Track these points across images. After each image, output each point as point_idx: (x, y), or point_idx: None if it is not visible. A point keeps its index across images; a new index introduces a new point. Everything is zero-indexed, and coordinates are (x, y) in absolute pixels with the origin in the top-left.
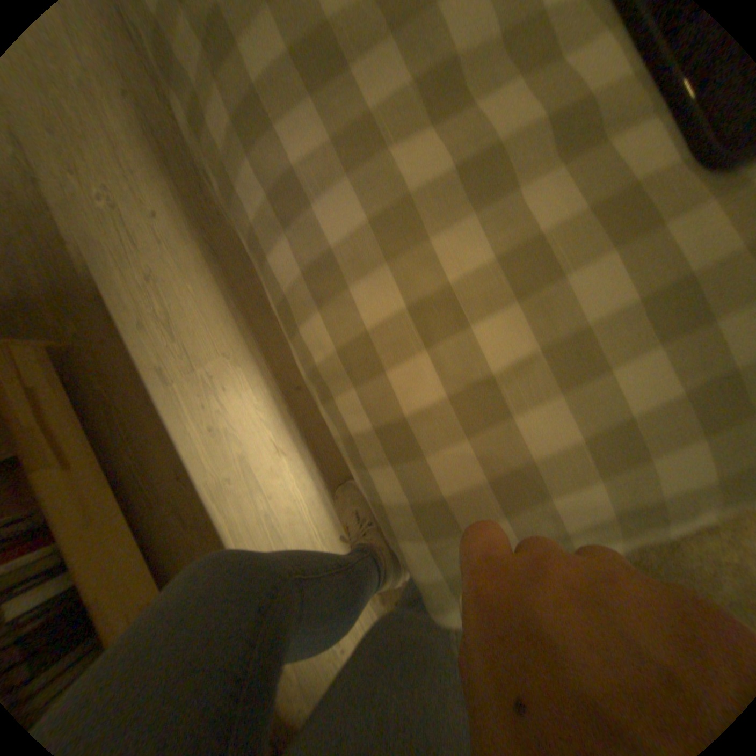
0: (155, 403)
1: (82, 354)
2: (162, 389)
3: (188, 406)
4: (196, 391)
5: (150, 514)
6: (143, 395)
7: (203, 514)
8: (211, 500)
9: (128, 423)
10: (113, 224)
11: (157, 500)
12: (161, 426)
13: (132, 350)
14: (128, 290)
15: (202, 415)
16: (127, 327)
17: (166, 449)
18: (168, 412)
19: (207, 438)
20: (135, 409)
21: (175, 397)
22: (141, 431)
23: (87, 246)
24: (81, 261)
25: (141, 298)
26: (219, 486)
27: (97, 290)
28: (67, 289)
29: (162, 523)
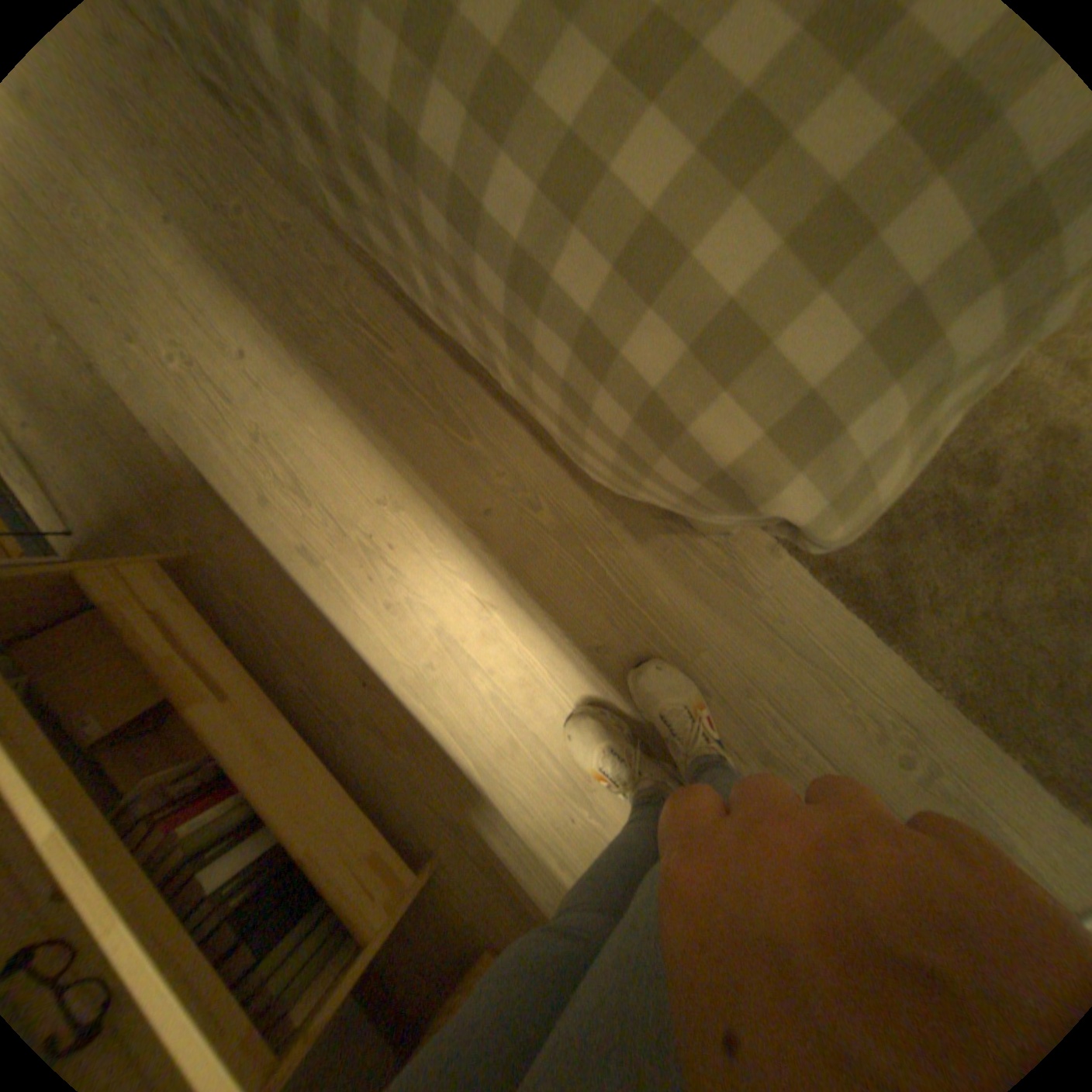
0: (310, 594)
1: (204, 561)
2: (314, 572)
3: (353, 584)
4: (357, 561)
5: (342, 743)
6: (291, 588)
7: (411, 722)
8: (416, 700)
9: (284, 631)
10: (198, 385)
11: (347, 721)
12: (325, 622)
13: (263, 535)
14: (238, 461)
15: (373, 590)
16: (249, 508)
17: (340, 650)
18: (329, 600)
19: (389, 618)
20: (287, 610)
21: (333, 578)
22: (302, 637)
23: (175, 424)
24: (172, 444)
25: (256, 465)
26: (421, 677)
27: (201, 473)
28: (165, 485)
29: (362, 750)
